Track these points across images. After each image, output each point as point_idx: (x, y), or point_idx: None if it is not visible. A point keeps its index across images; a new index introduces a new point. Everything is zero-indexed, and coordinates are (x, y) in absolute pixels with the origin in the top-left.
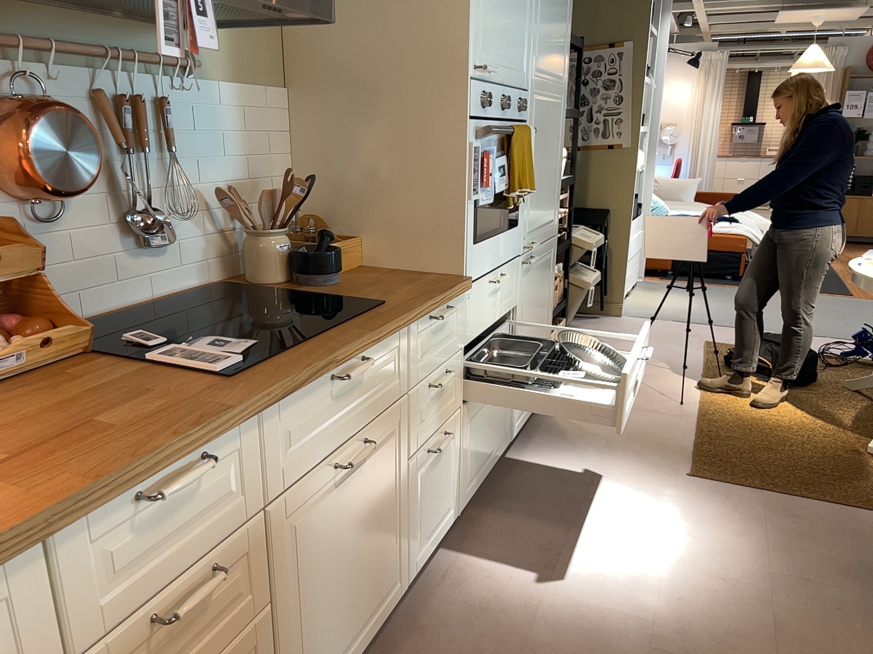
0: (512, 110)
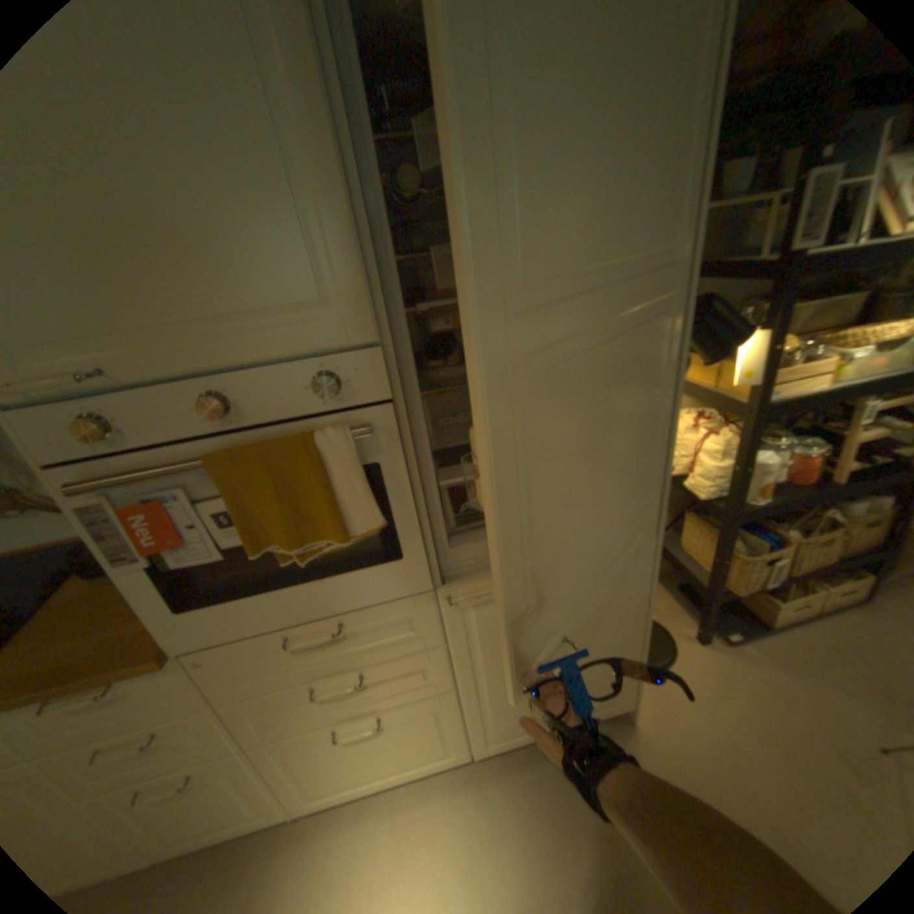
0: (272, 403)
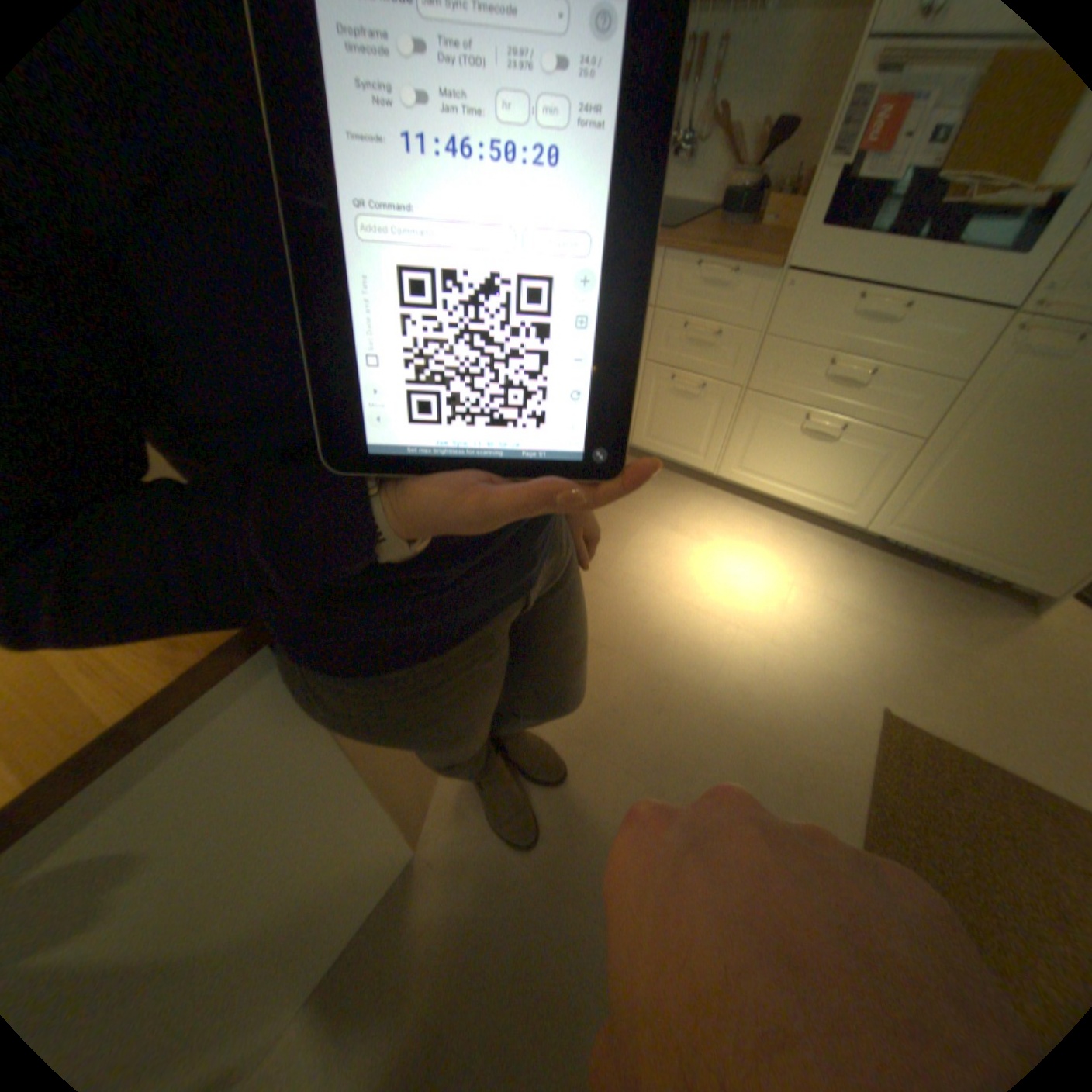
0: None
